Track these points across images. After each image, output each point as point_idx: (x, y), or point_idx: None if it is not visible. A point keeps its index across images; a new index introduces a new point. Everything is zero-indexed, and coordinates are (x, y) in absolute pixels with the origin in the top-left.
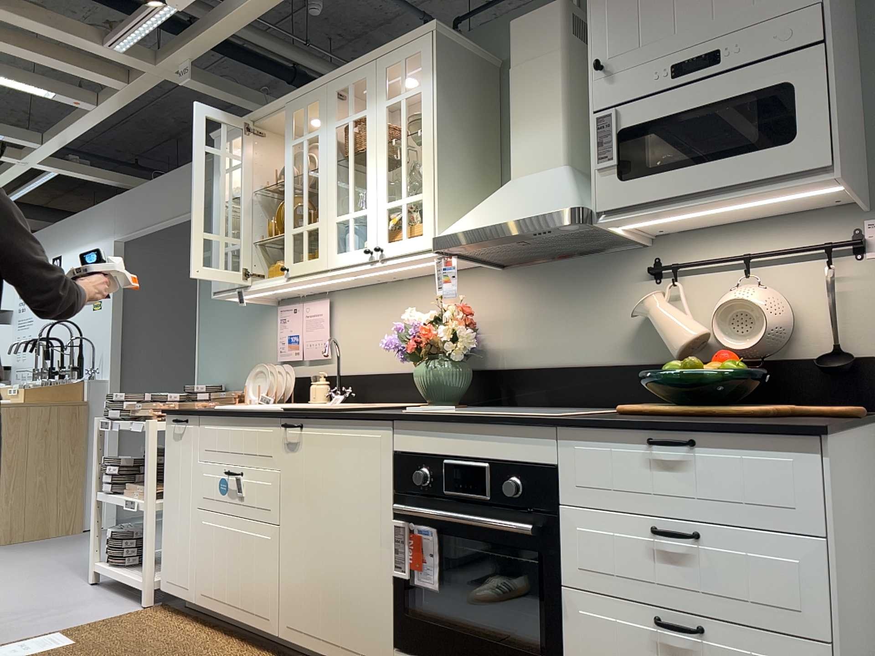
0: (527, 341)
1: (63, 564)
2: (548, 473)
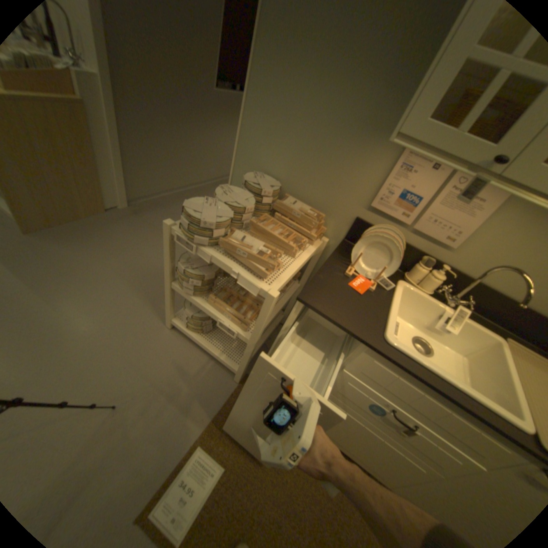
0: None
1: (122, 281)
2: None
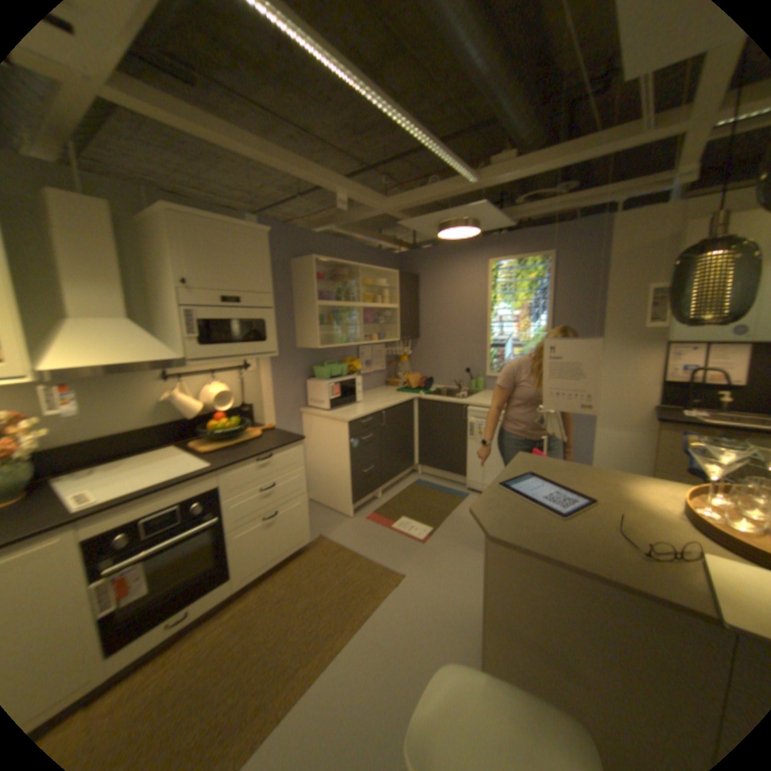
0: (60, 428)
1: None
2: (211, 493)
